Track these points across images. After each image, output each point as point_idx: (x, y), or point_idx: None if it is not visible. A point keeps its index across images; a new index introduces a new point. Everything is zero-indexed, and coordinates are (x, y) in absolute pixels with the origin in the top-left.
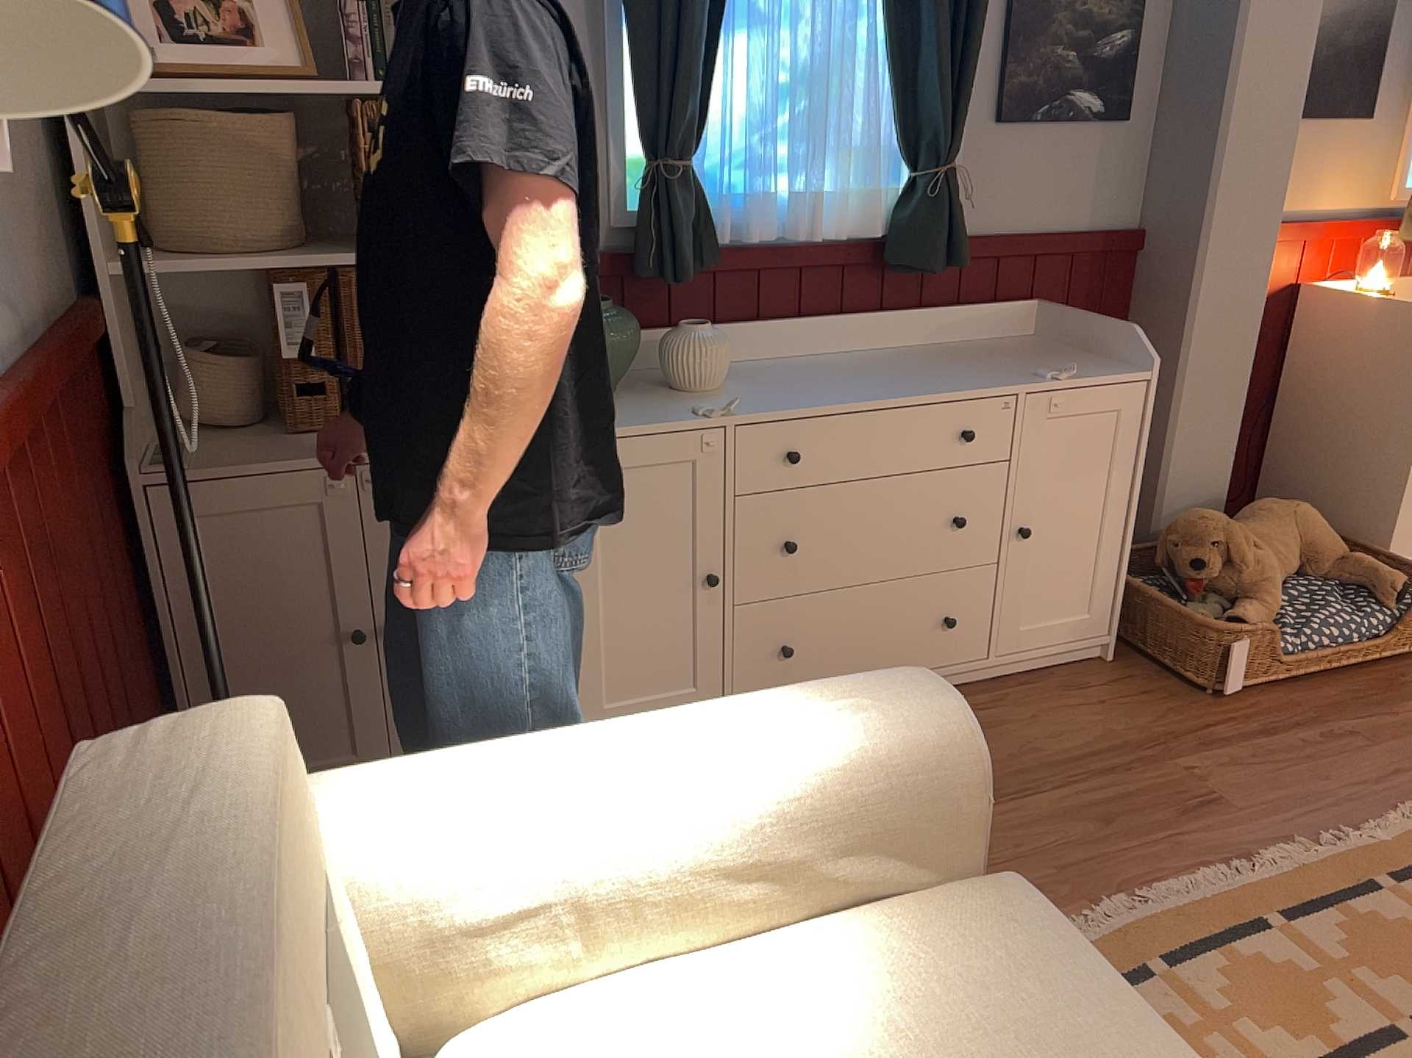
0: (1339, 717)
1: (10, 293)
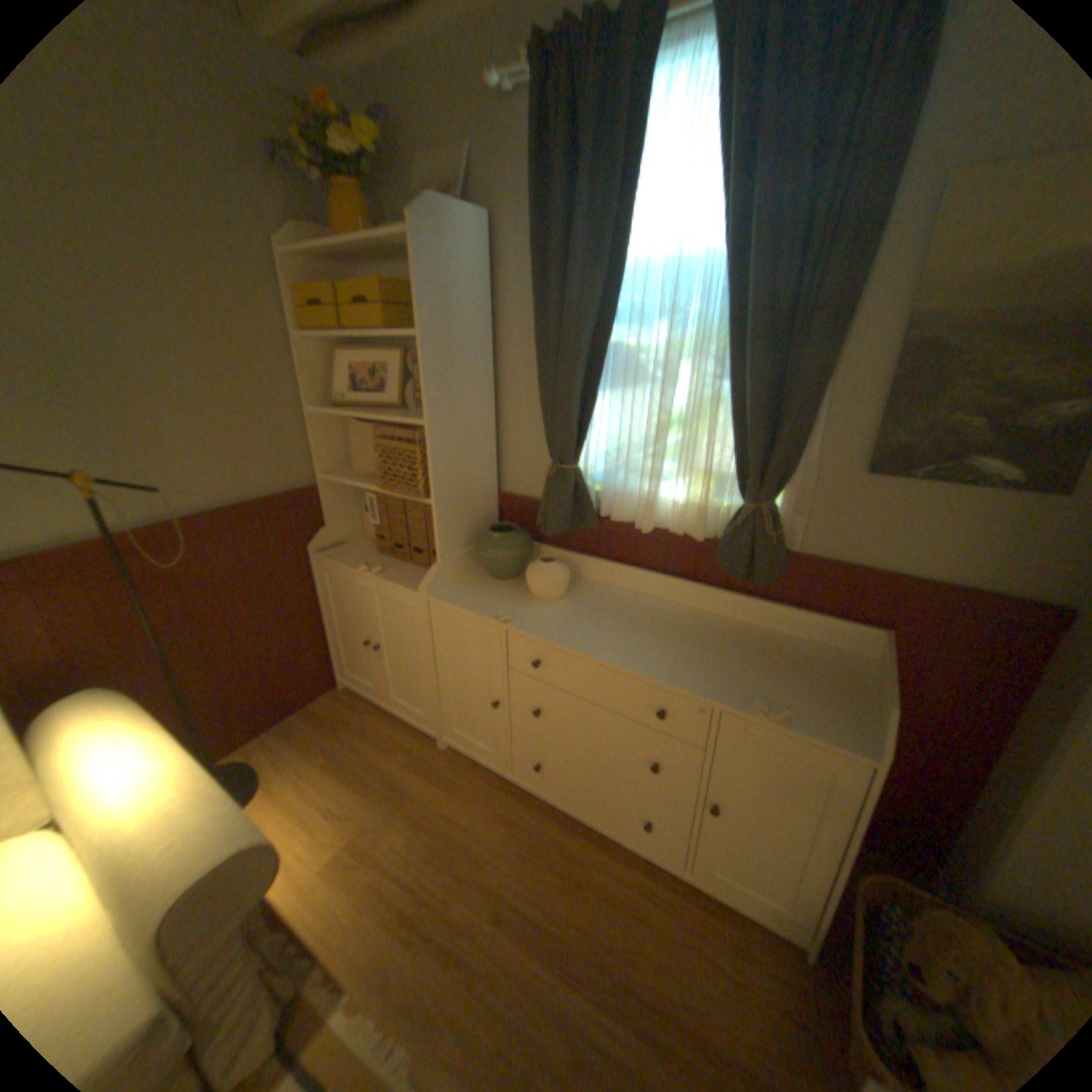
0: None
1: (207, 489)
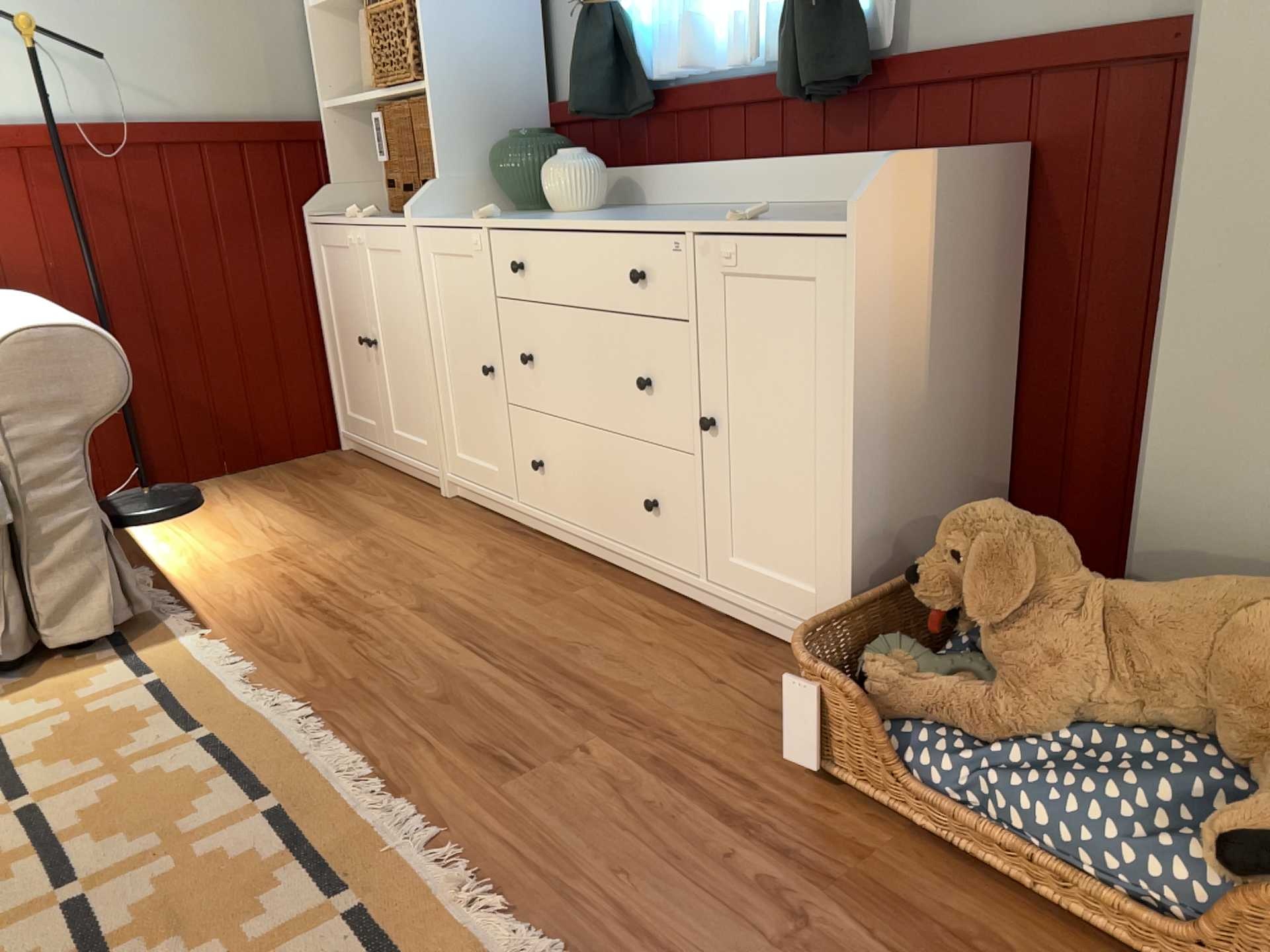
0: (854, 905)
1: (178, 99)
